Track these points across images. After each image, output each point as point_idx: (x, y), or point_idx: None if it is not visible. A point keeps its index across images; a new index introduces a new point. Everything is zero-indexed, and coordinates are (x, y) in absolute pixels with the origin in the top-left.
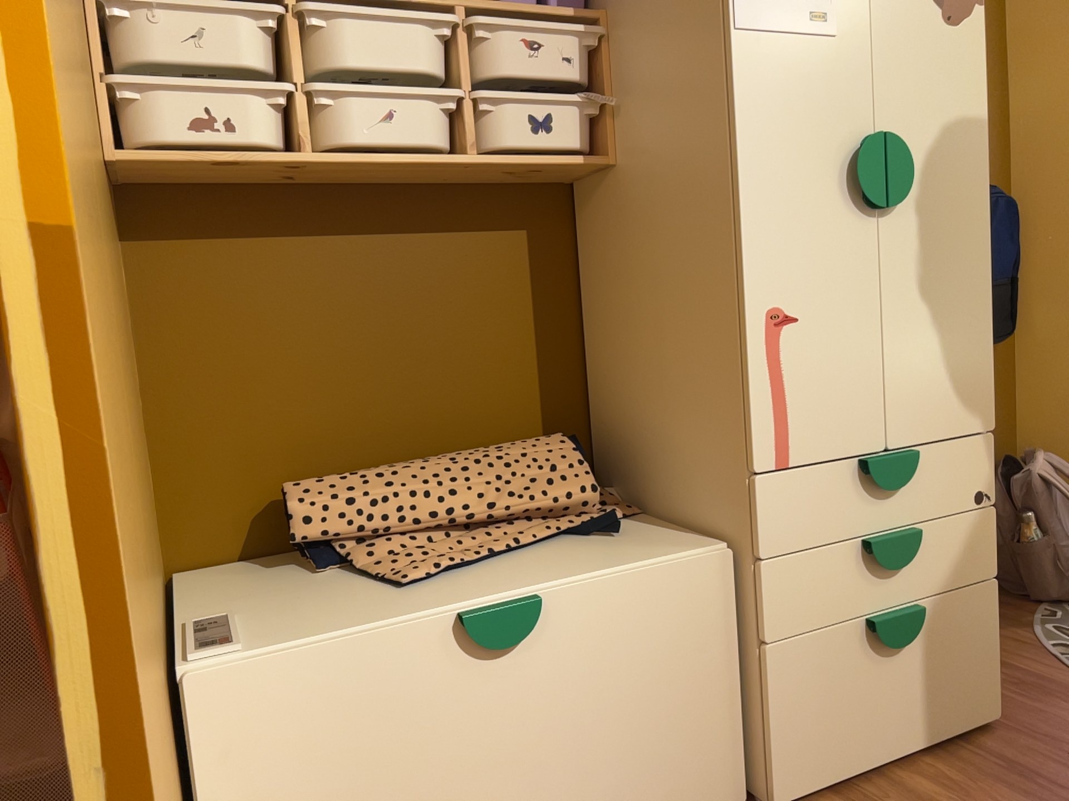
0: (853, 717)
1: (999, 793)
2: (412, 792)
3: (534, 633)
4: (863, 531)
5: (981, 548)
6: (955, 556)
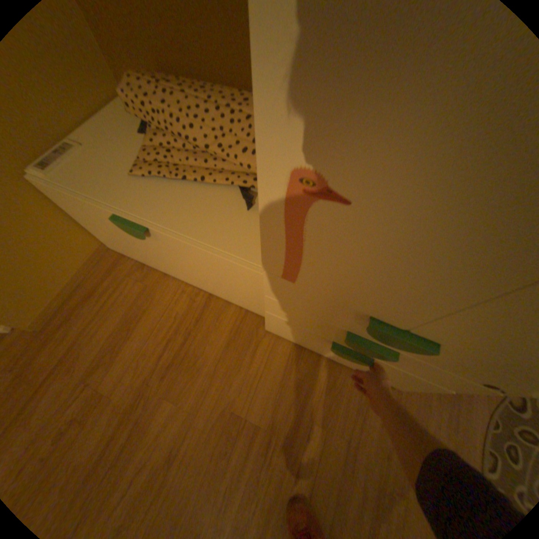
0: (309, 342)
1: (337, 403)
2: (130, 244)
3: (153, 235)
4: (348, 329)
5: (455, 385)
6: (426, 373)
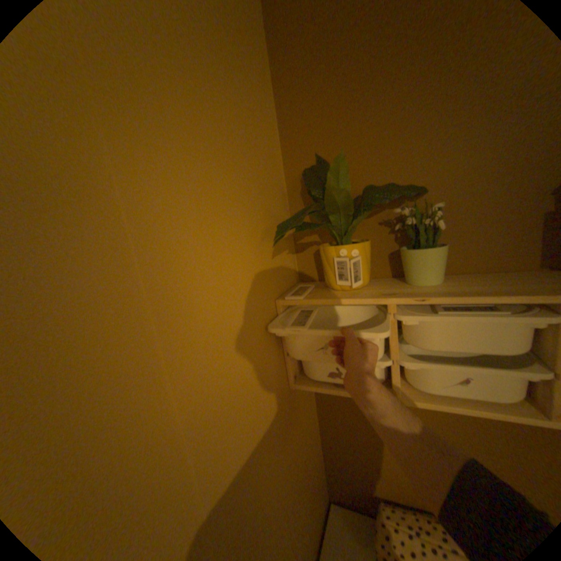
0: None
1: None
2: None
3: None
4: None
5: None
6: None
